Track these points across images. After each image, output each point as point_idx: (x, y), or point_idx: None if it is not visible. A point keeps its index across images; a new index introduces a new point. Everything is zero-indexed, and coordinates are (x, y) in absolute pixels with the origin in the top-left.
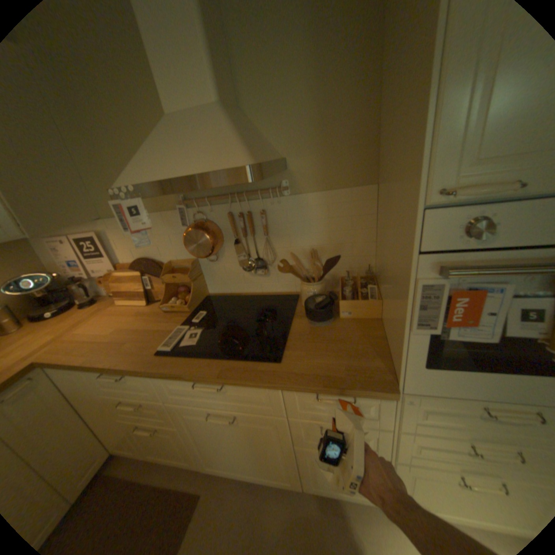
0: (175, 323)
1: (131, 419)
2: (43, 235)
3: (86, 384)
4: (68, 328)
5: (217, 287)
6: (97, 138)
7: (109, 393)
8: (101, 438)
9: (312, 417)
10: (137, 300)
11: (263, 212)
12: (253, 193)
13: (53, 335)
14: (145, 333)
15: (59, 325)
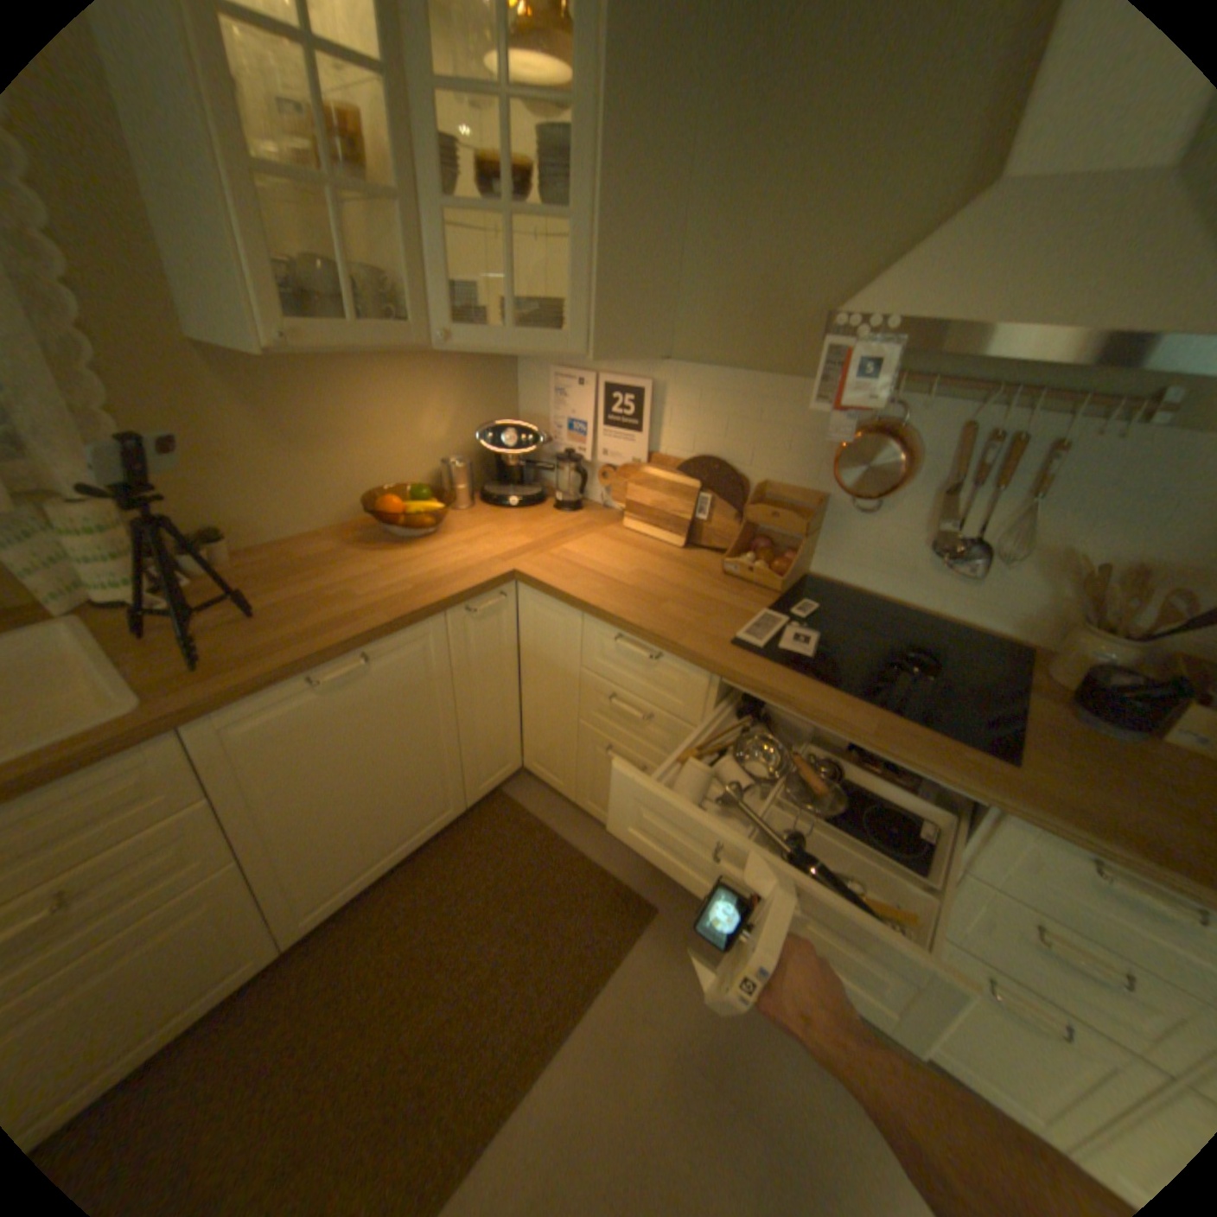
0: (752, 602)
1: (611, 731)
2: (551, 361)
3: (575, 641)
4: (551, 537)
5: (836, 567)
6: (761, 199)
7: (607, 672)
8: (527, 736)
9: (1040, 901)
10: (668, 532)
11: (1067, 446)
12: (1070, 396)
13: (530, 539)
14: (697, 598)
15: (533, 526)
